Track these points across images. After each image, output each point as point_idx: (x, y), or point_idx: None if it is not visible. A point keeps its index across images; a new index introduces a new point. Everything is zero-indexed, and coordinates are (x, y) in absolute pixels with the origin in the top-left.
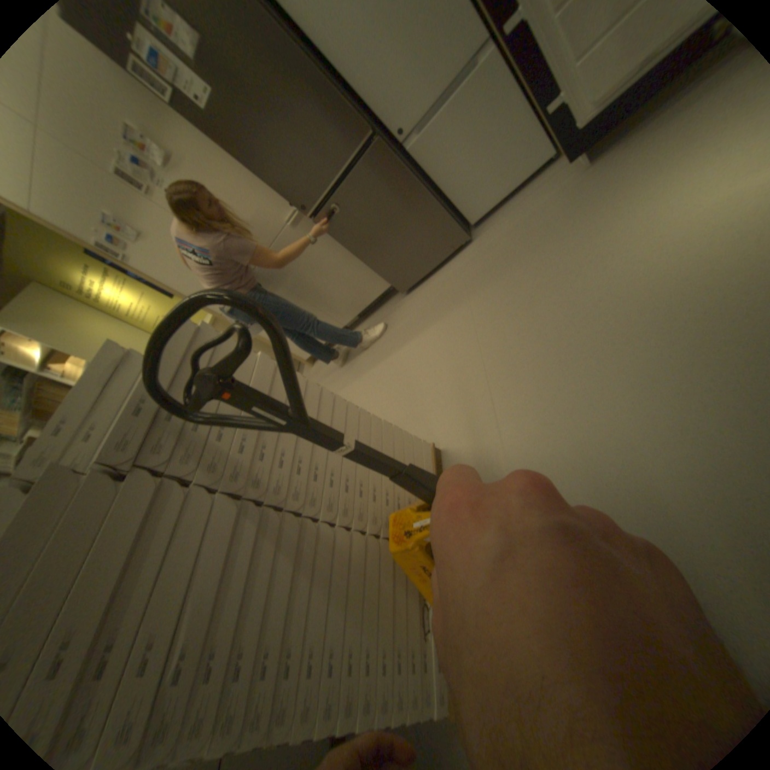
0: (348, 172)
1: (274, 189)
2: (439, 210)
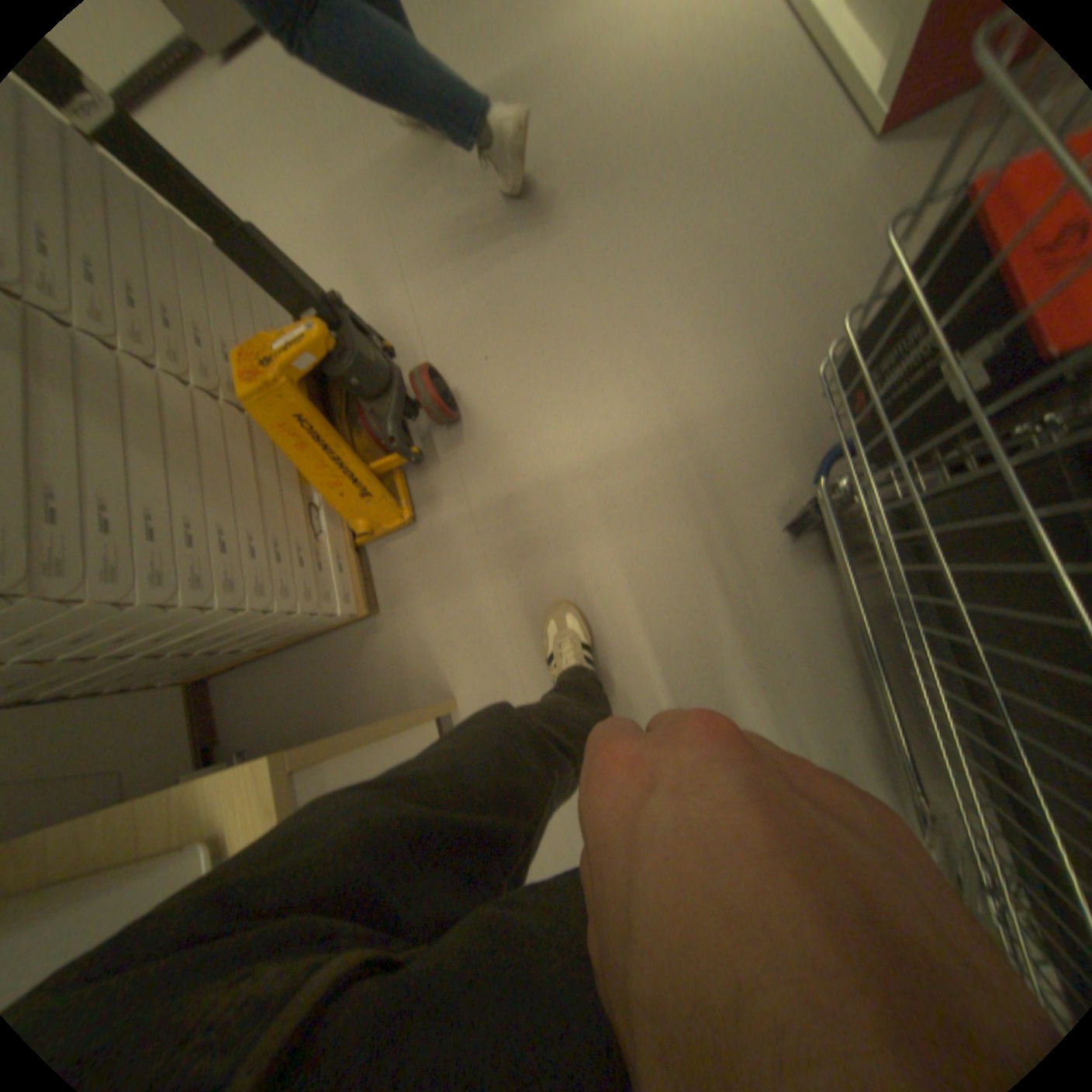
0: None
1: None
2: None
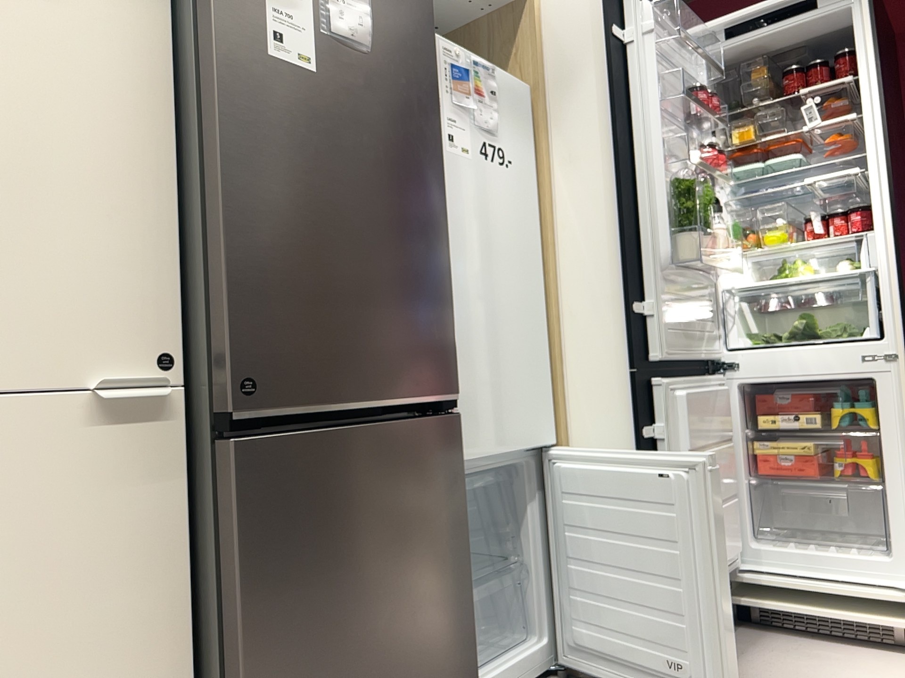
0: (372, 422)
1: (160, 291)
2: (465, 647)
